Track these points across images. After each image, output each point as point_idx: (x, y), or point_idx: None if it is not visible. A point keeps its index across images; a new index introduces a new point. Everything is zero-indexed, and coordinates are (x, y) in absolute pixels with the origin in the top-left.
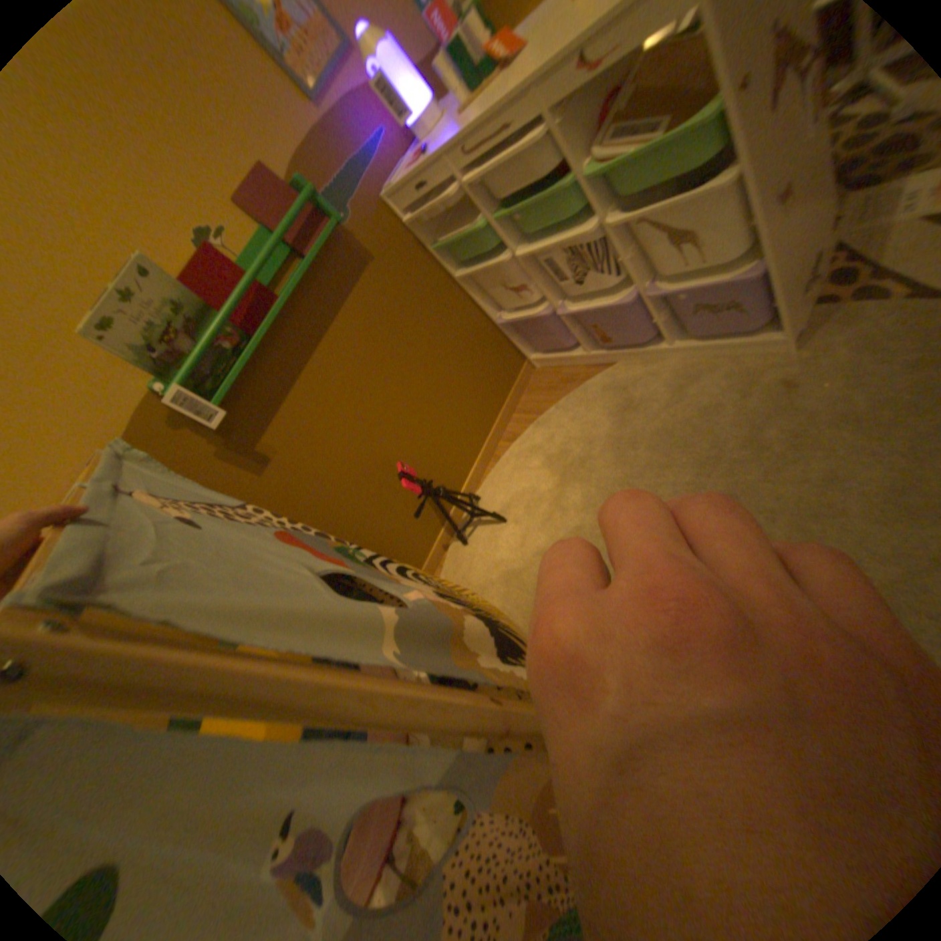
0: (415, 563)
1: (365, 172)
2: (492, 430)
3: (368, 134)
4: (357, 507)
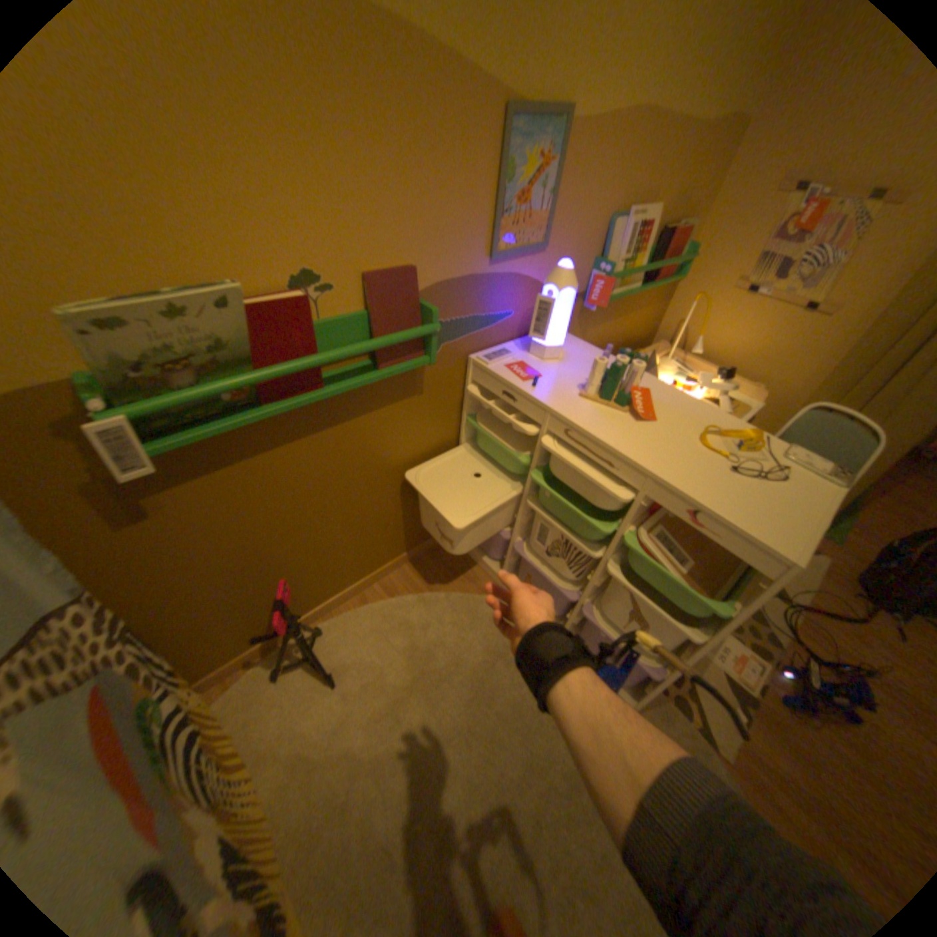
0: (201, 671)
1: (475, 333)
2: (378, 570)
3: (501, 311)
4: (197, 599)
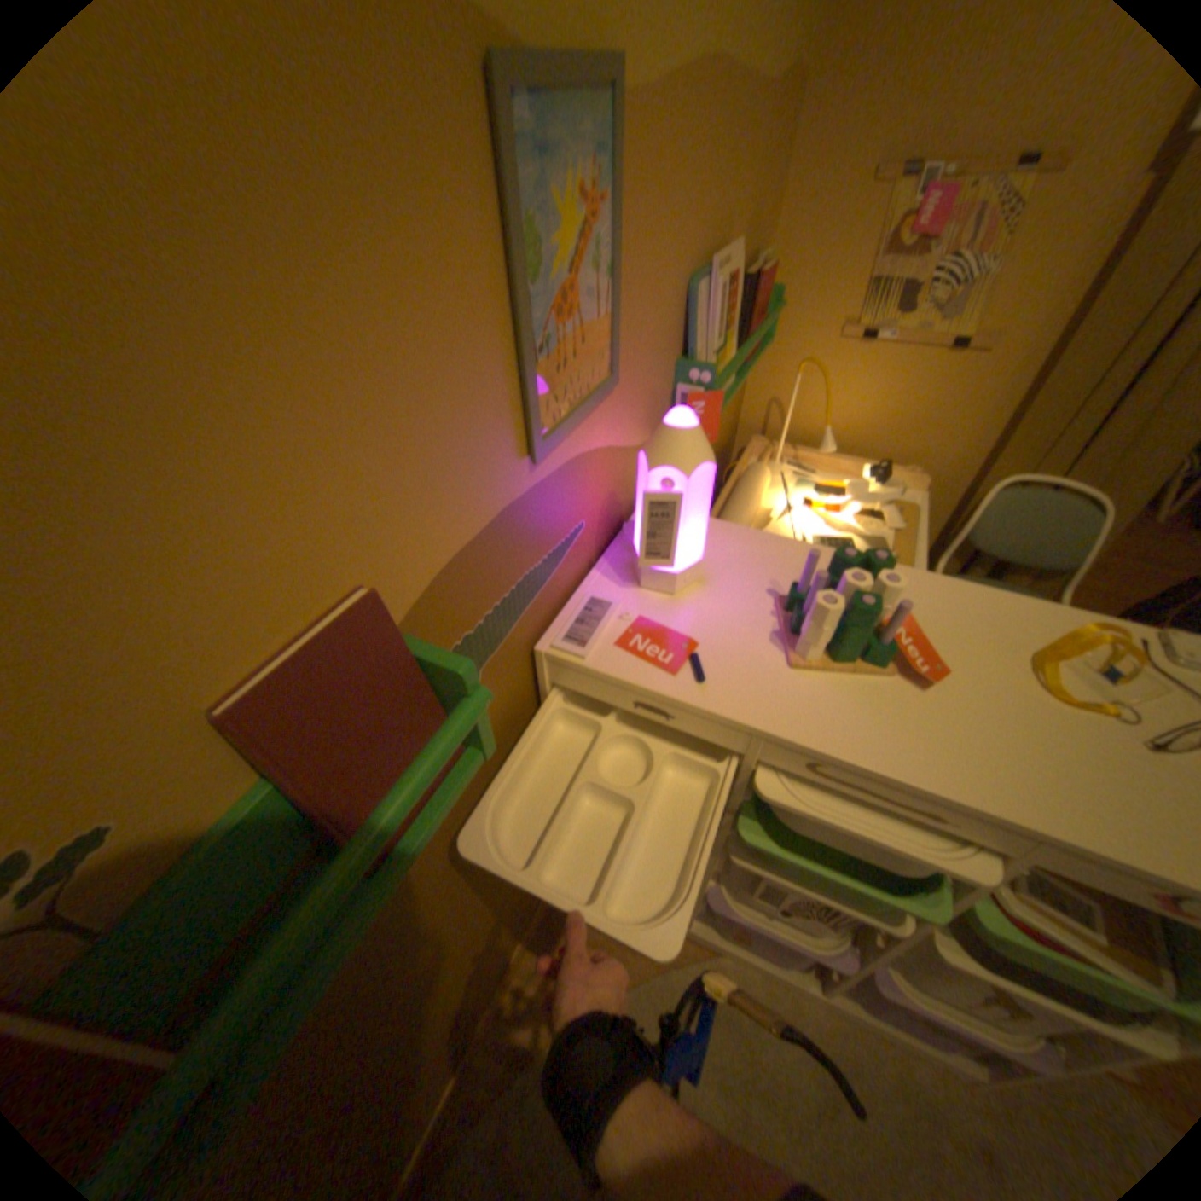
0: None
1: (534, 599)
2: (475, 1033)
3: (567, 532)
4: None
